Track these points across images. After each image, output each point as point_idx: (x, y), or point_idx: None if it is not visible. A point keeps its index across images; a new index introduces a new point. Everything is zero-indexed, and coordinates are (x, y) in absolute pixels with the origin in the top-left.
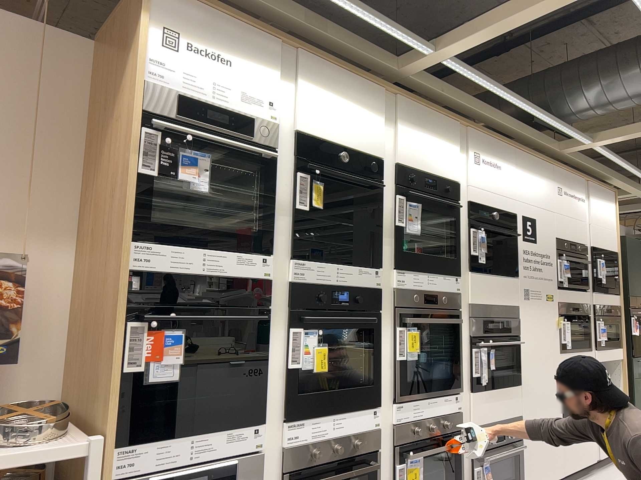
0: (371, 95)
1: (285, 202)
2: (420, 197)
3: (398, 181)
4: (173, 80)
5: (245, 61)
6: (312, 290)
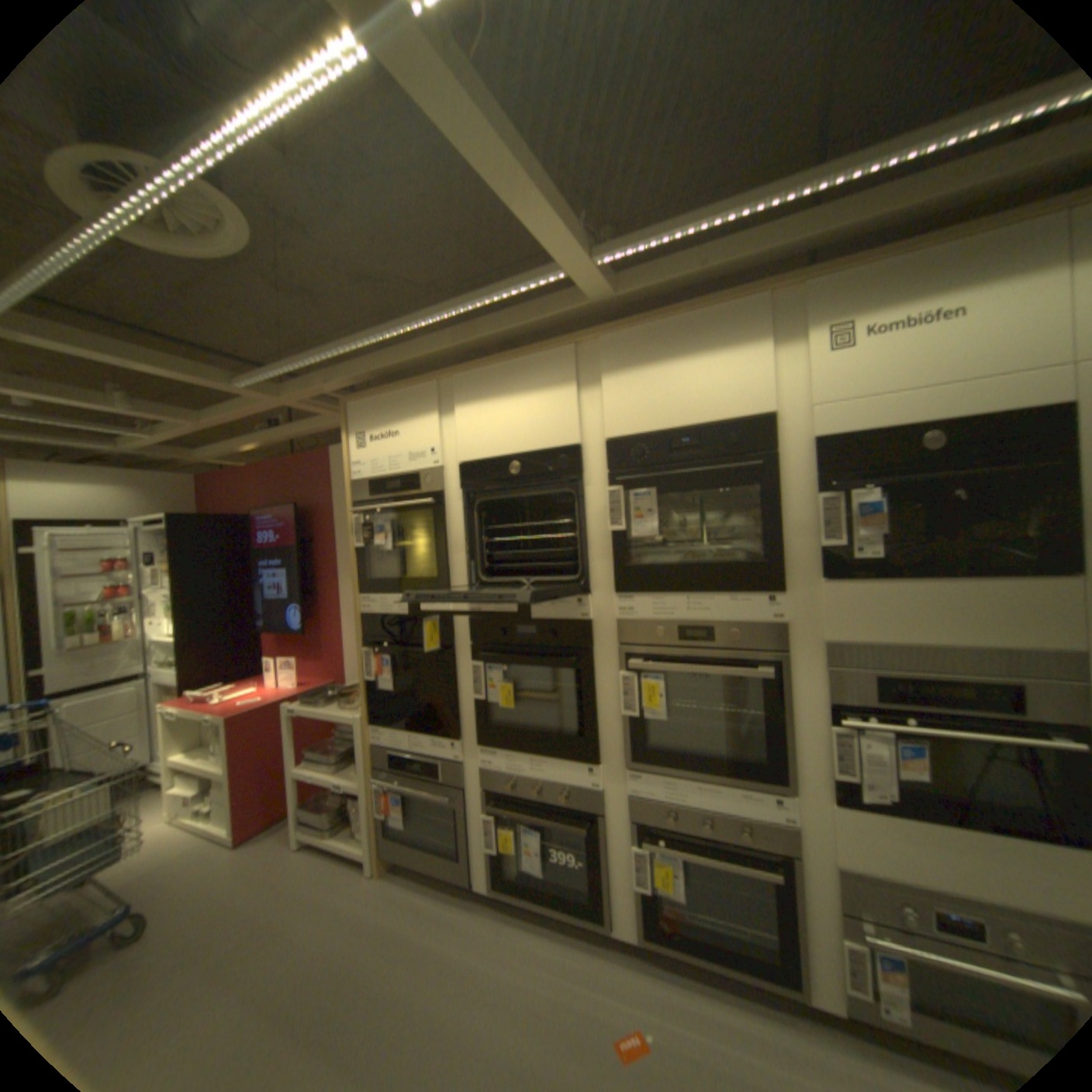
0: (551, 359)
1: (456, 540)
2: (653, 475)
3: (617, 462)
4: (358, 469)
5: (401, 419)
6: (490, 628)
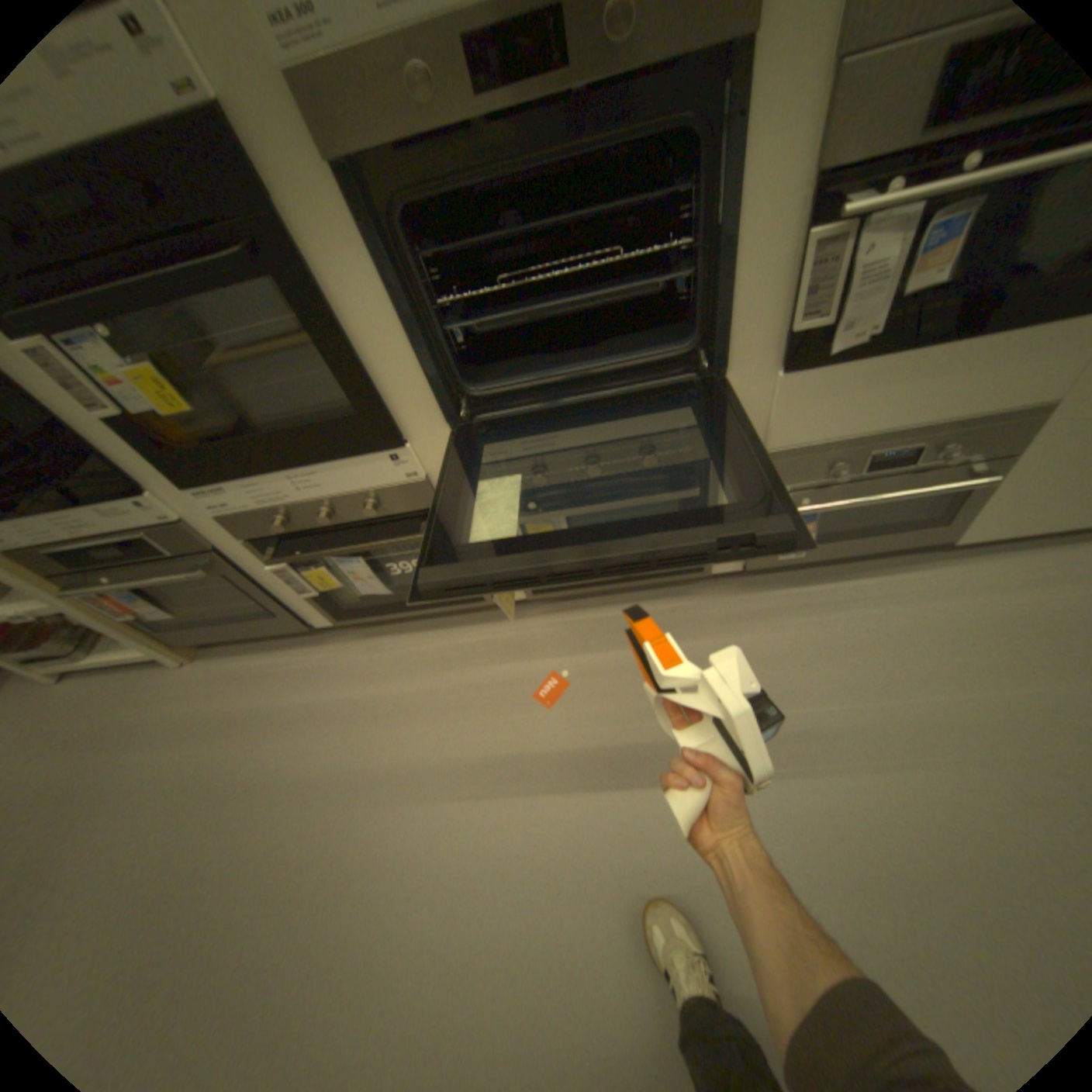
0: None
1: None
2: None
3: None
4: None
5: None
6: None
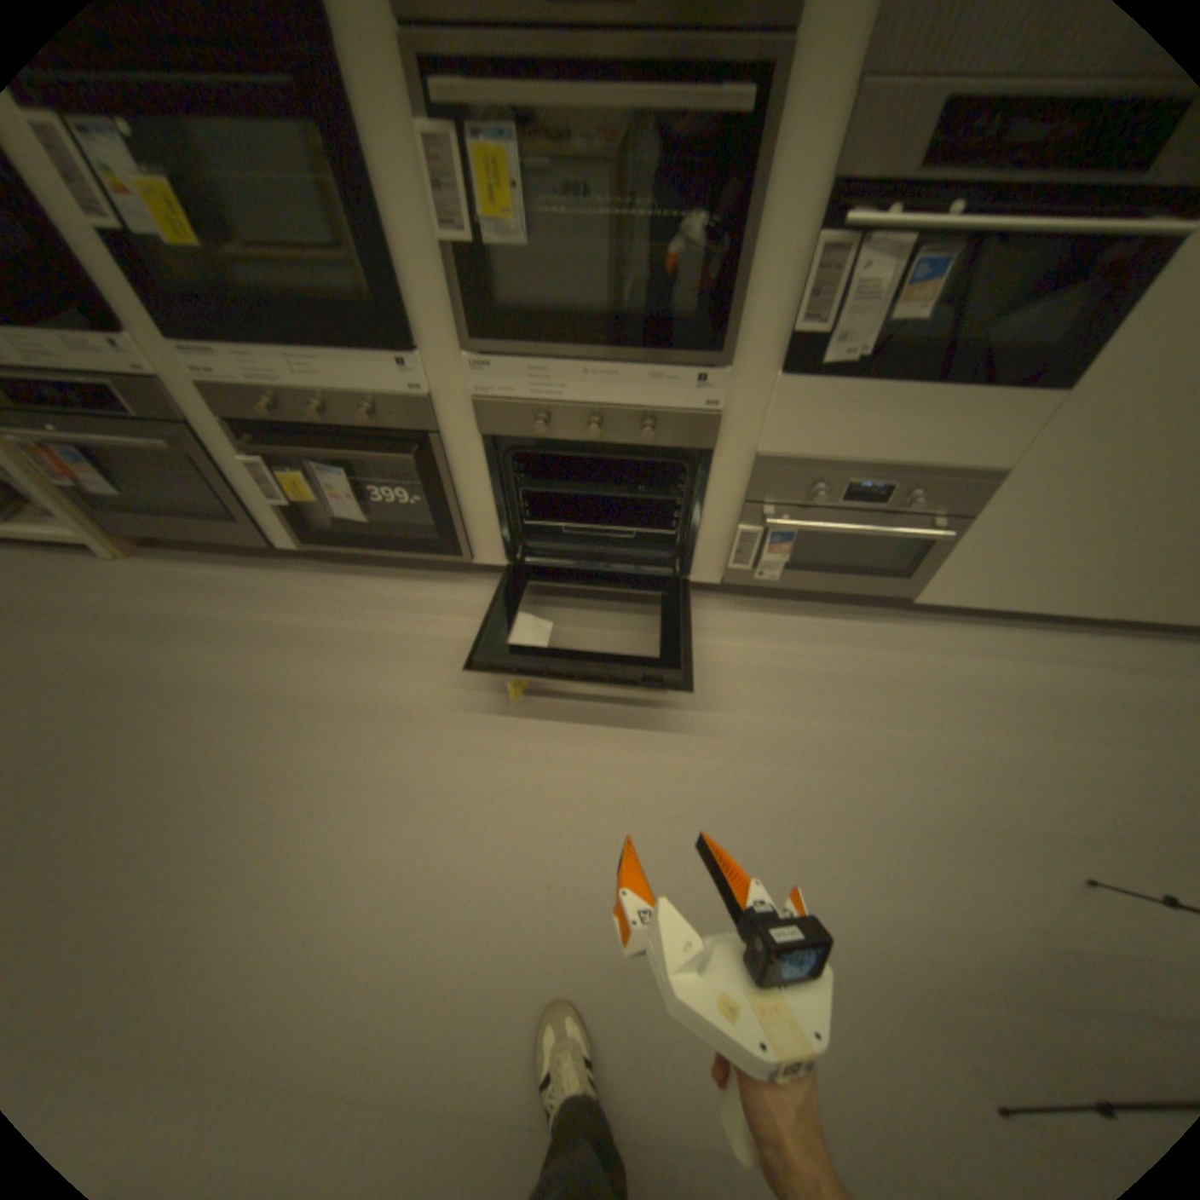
0: None
1: None
2: None
3: None
4: None
5: None
6: None
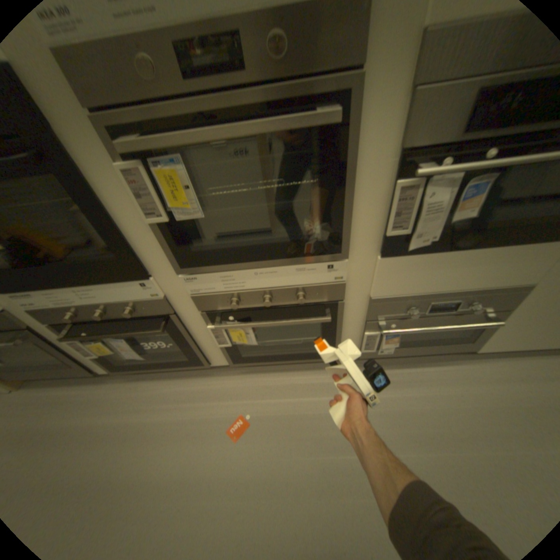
0: None
1: None
2: None
3: None
4: None
5: None
6: None
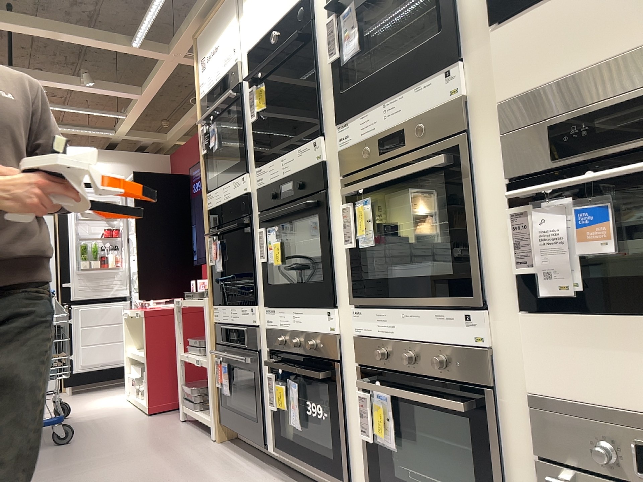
0: None
1: (249, 121)
2: None
3: None
4: (203, 88)
5: (220, 33)
6: (267, 191)
